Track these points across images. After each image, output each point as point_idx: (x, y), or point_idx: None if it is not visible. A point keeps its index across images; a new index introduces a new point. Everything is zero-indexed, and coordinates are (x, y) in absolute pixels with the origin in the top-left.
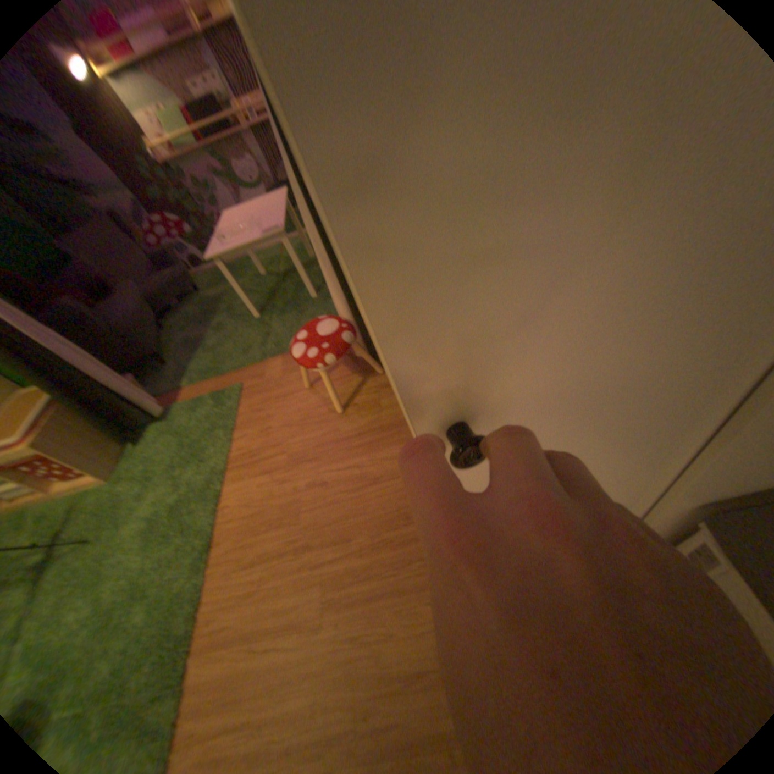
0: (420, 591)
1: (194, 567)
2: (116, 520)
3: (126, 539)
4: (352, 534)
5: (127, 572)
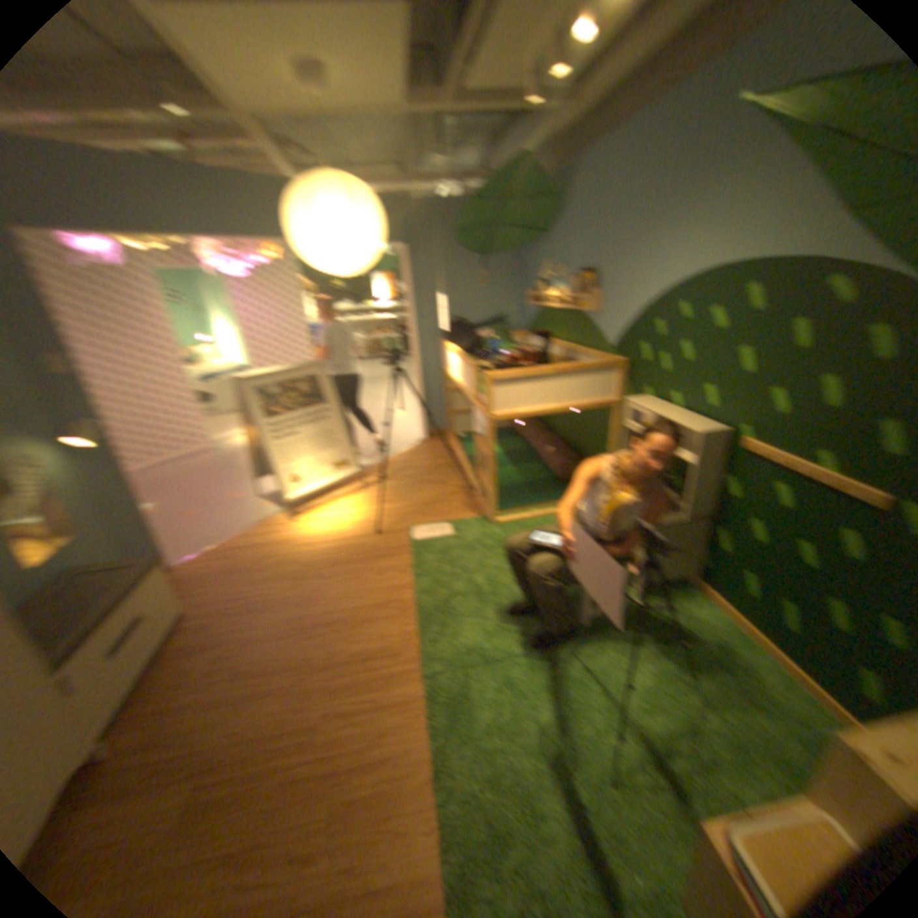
0: (232, 748)
1: (439, 762)
2: (594, 825)
3: (553, 795)
4: (269, 797)
5: (522, 756)
